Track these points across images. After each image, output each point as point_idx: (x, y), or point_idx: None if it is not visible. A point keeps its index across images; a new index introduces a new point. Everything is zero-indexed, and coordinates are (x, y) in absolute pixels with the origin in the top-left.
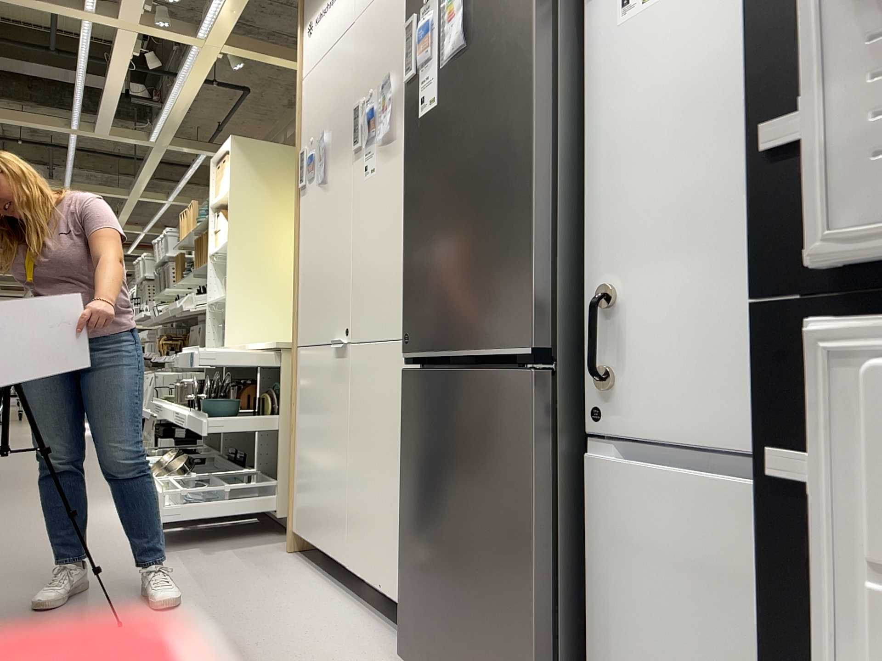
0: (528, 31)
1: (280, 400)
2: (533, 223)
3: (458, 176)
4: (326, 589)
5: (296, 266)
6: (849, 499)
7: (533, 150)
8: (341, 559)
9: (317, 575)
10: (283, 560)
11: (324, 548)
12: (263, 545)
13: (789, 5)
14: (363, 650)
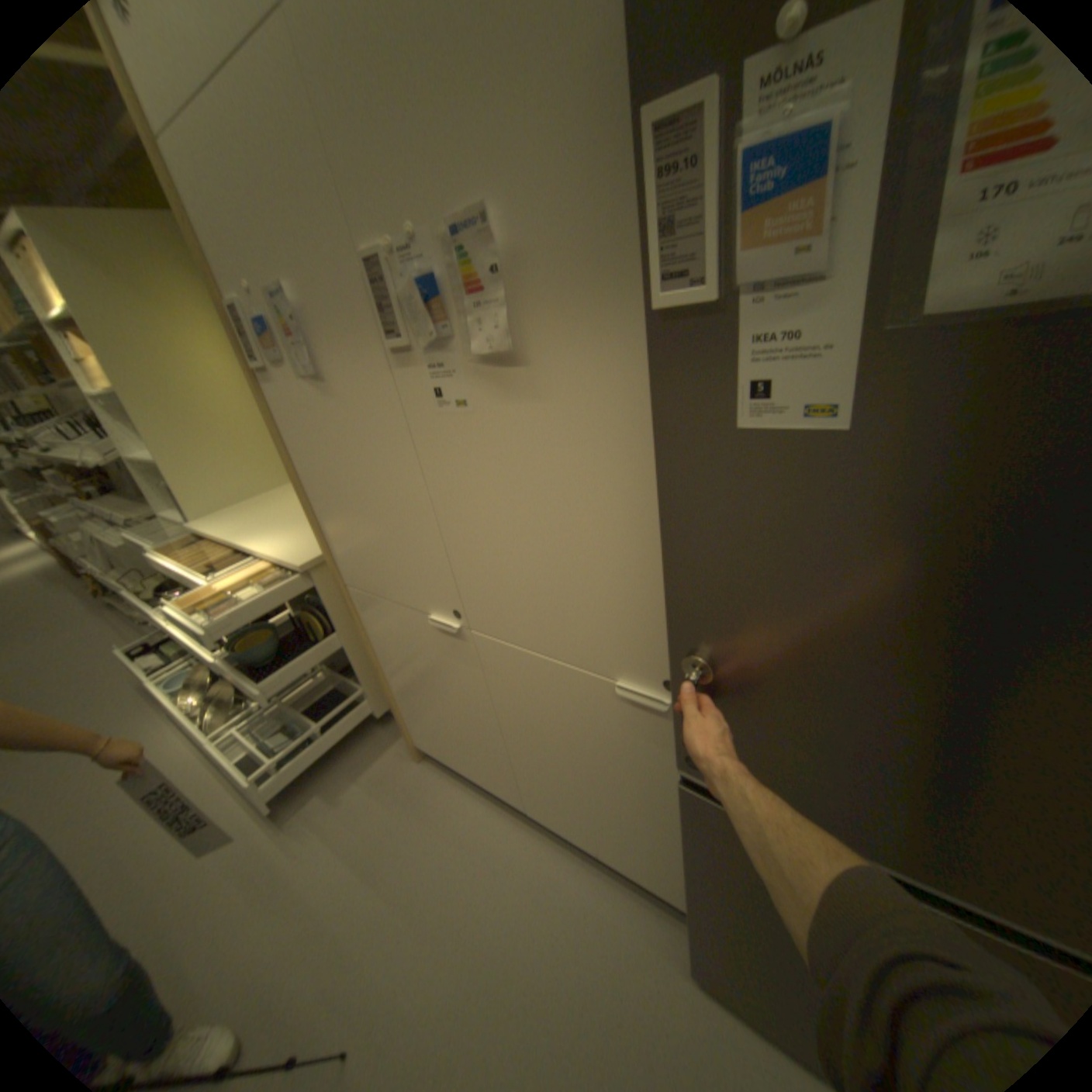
0: None
1: (327, 612)
2: None
3: (944, 628)
4: (503, 827)
5: (299, 486)
6: None
7: None
8: (513, 804)
9: (474, 797)
10: (421, 781)
11: (478, 782)
12: (379, 756)
13: None
14: (626, 949)
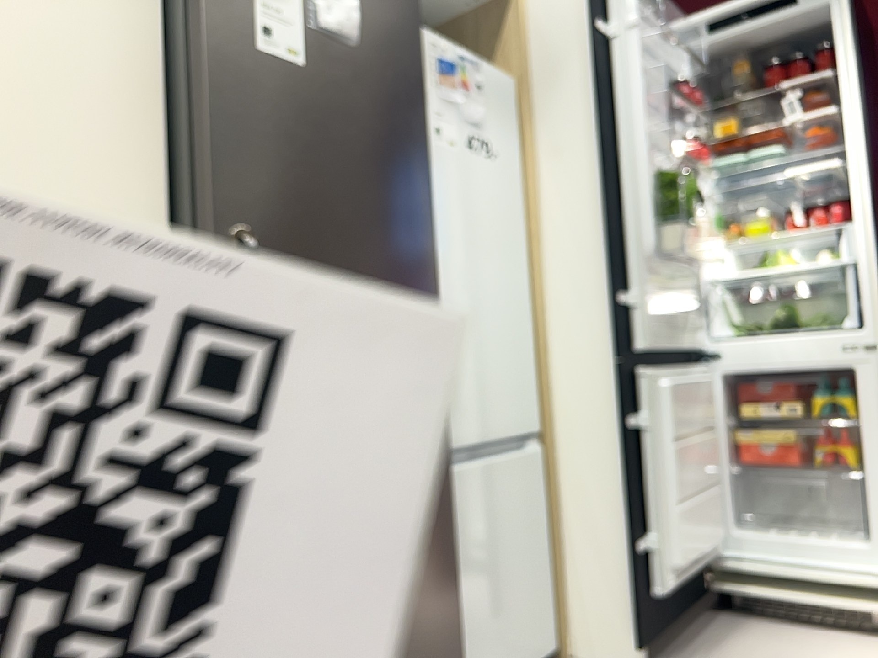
0: (422, 102)
1: None
2: (435, 273)
3: (347, 181)
4: None
5: None
6: (653, 421)
7: (432, 209)
8: None
9: None
10: None
11: None
12: None
13: (617, 248)
14: None
